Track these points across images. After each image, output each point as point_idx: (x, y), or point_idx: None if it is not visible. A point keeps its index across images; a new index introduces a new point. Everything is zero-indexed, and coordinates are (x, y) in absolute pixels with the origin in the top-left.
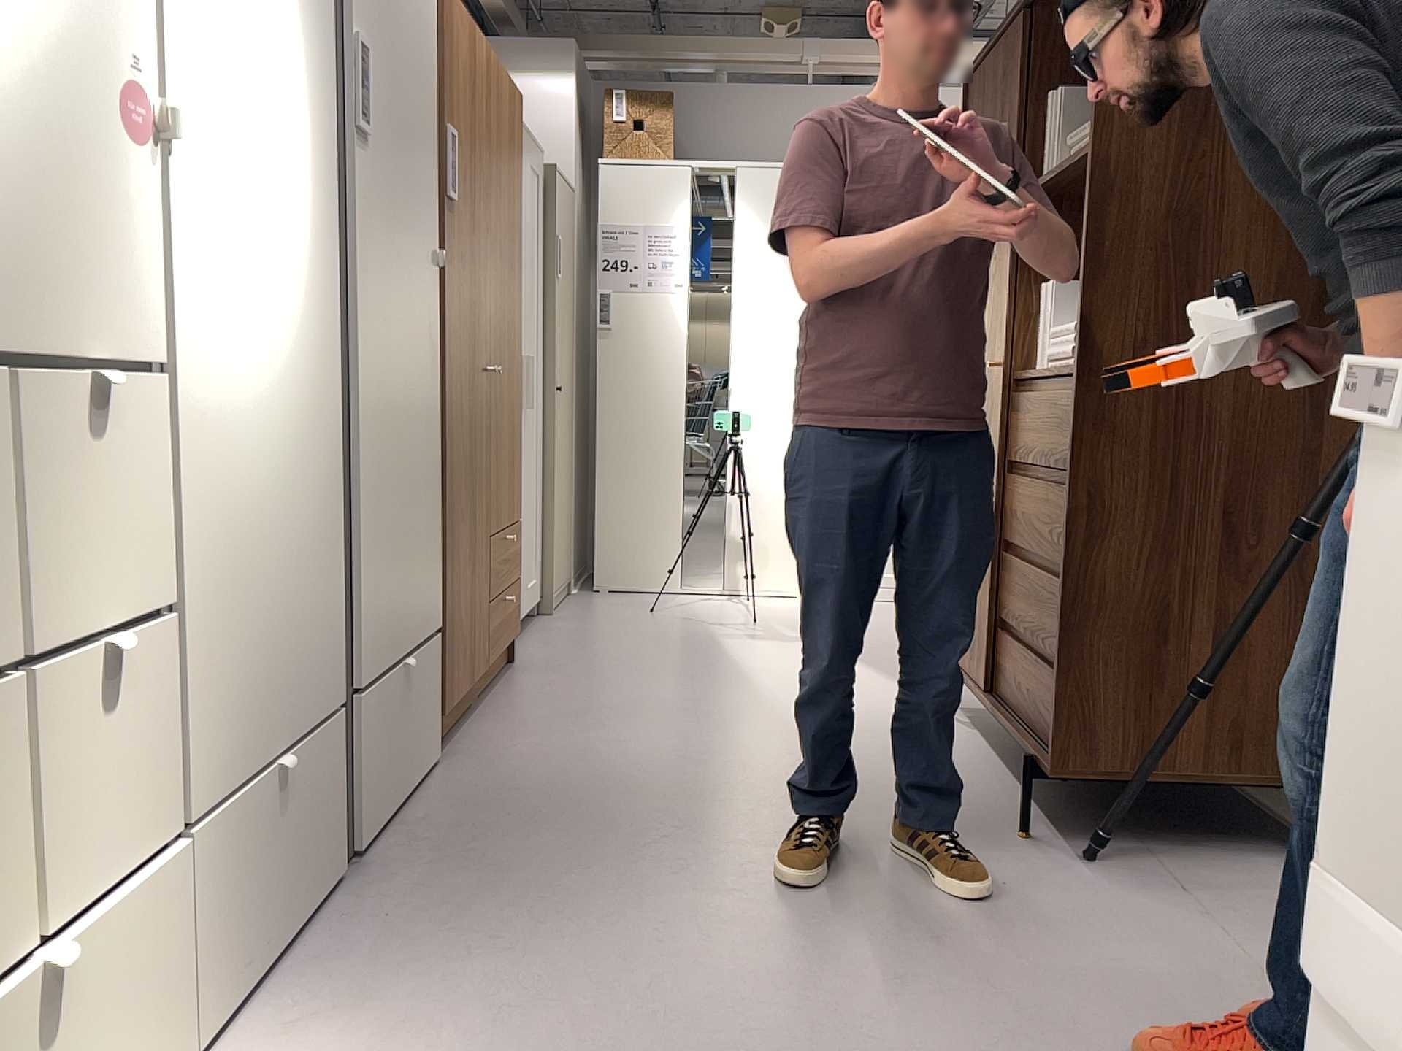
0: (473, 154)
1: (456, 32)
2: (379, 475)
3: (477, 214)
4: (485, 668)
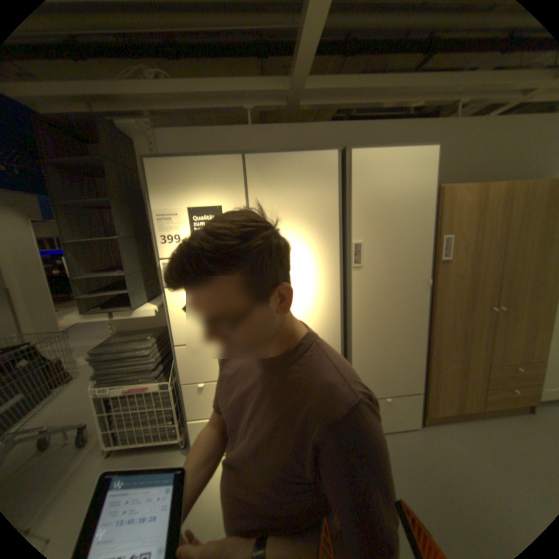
0: (481, 234)
1: (460, 198)
2: (369, 351)
3: (485, 255)
4: (480, 411)
